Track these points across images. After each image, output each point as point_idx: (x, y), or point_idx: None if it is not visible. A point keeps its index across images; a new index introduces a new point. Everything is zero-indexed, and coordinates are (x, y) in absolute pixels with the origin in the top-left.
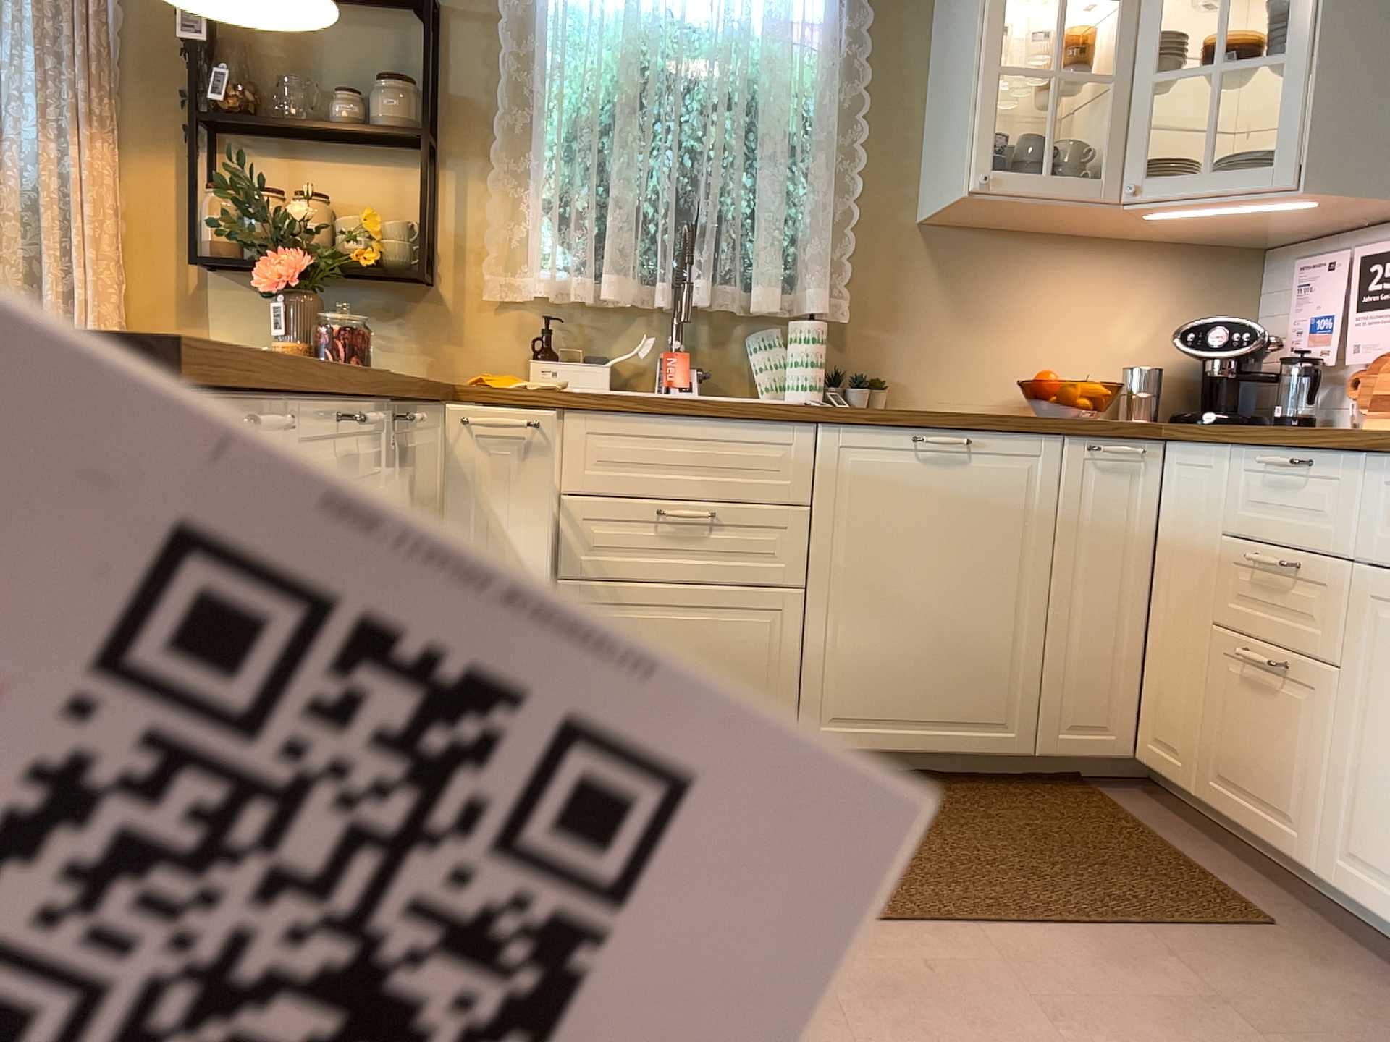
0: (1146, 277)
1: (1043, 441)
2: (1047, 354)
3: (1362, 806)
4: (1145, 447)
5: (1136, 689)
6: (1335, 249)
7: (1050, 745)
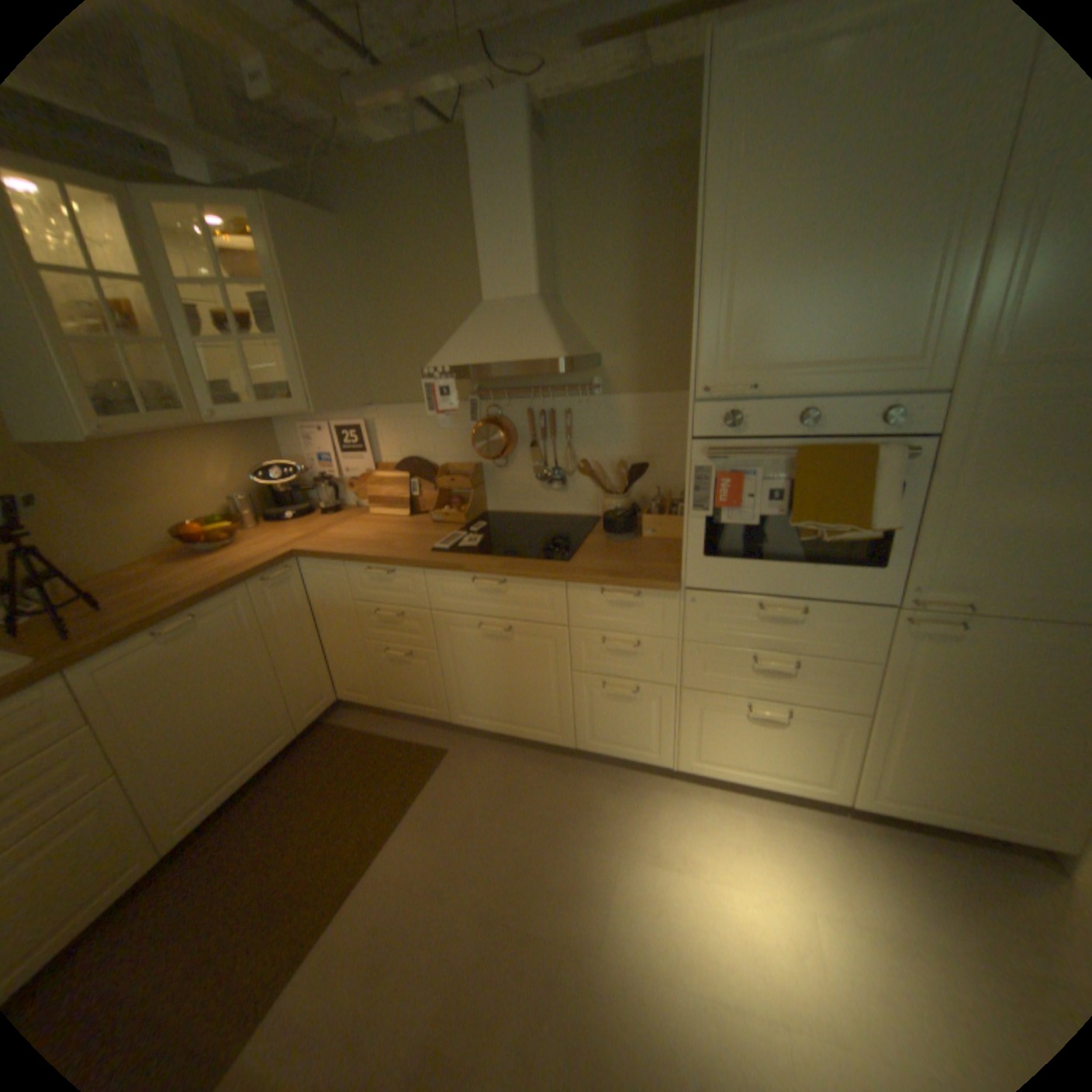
0: (211, 441)
1: (234, 592)
2: (171, 505)
3: (462, 695)
4: (287, 565)
5: (326, 673)
6: (311, 416)
7: (301, 727)
